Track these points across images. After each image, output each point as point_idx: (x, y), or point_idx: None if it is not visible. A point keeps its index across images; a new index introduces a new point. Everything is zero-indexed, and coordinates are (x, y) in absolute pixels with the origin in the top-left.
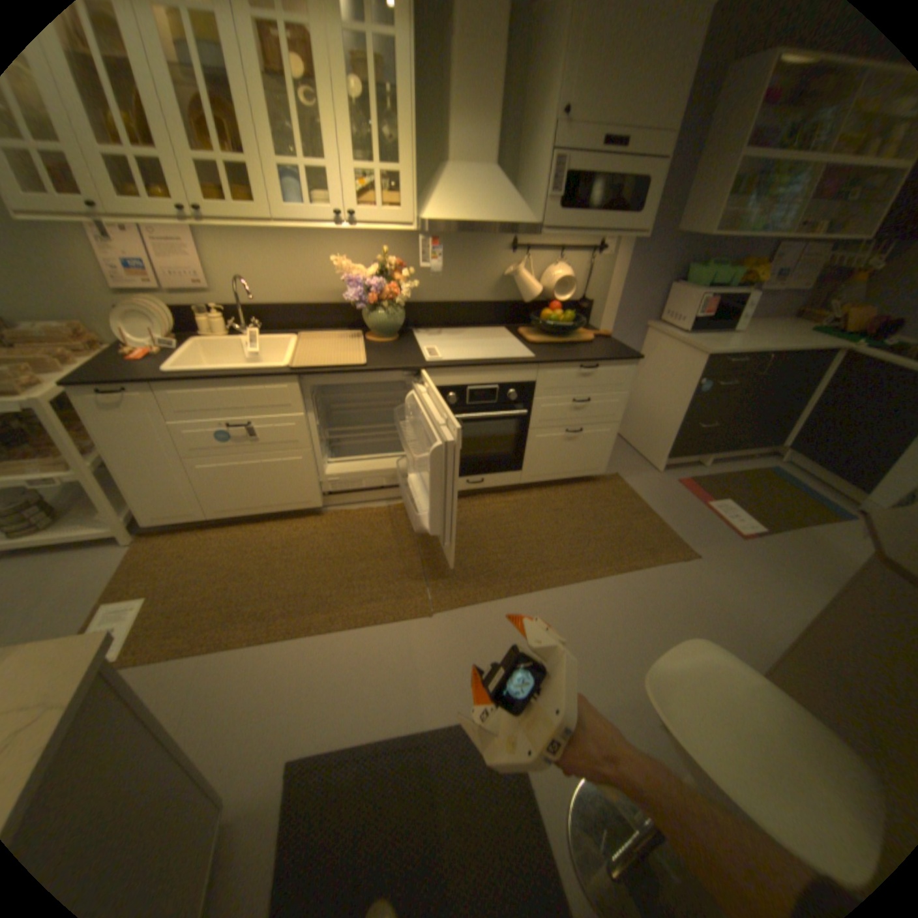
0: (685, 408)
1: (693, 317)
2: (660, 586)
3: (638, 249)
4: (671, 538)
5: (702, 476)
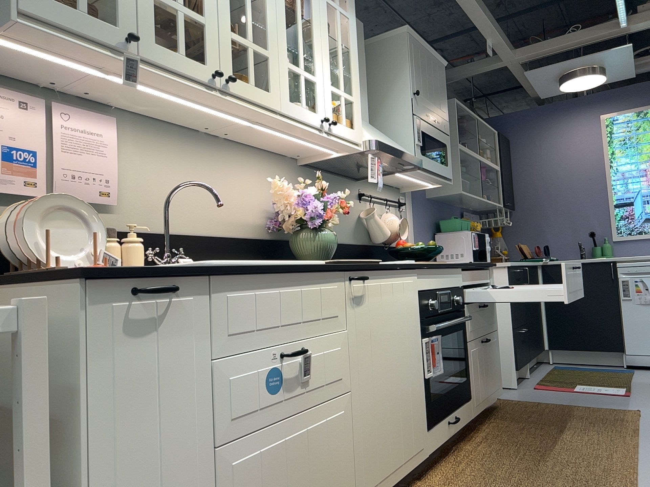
0: (509, 317)
1: (469, 252)
2: None
3: (415, 208)
4: (606, 409)
5: (539, 381)
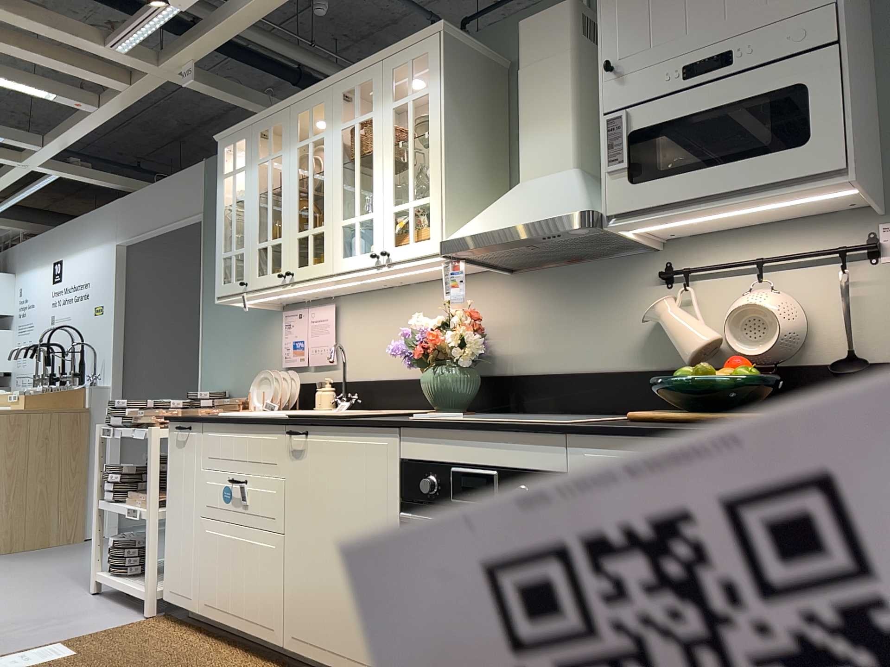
0: None
1: None
2: None
3: None
4: None
5: None
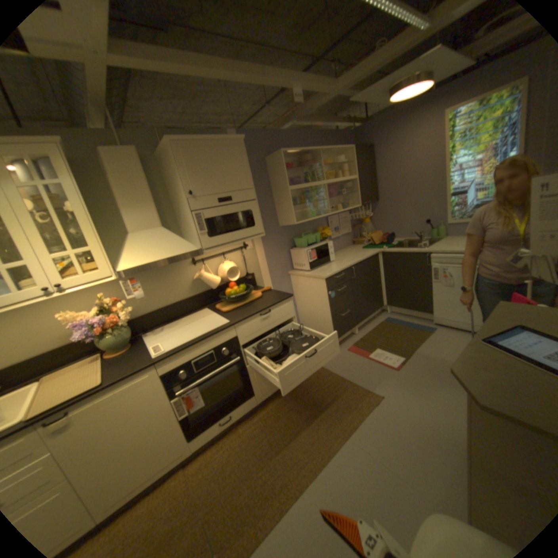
0: (328, 310)
1: (307, 263)
2: (373, 435)
3: (264, 241)
4: (362, 393)
5: (357, 341)
